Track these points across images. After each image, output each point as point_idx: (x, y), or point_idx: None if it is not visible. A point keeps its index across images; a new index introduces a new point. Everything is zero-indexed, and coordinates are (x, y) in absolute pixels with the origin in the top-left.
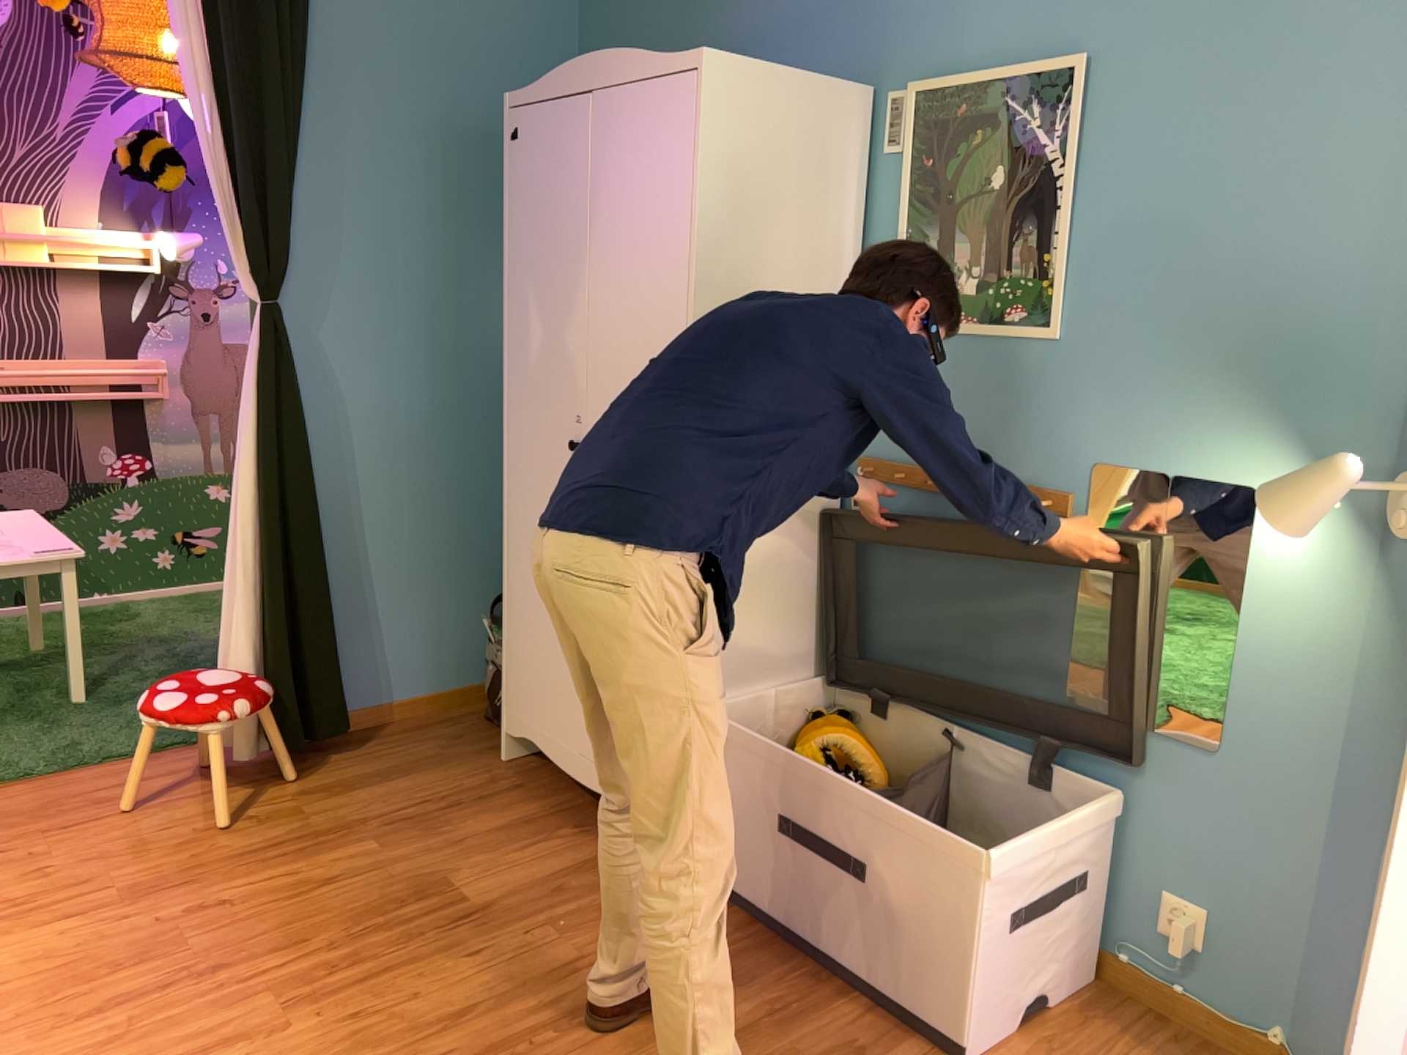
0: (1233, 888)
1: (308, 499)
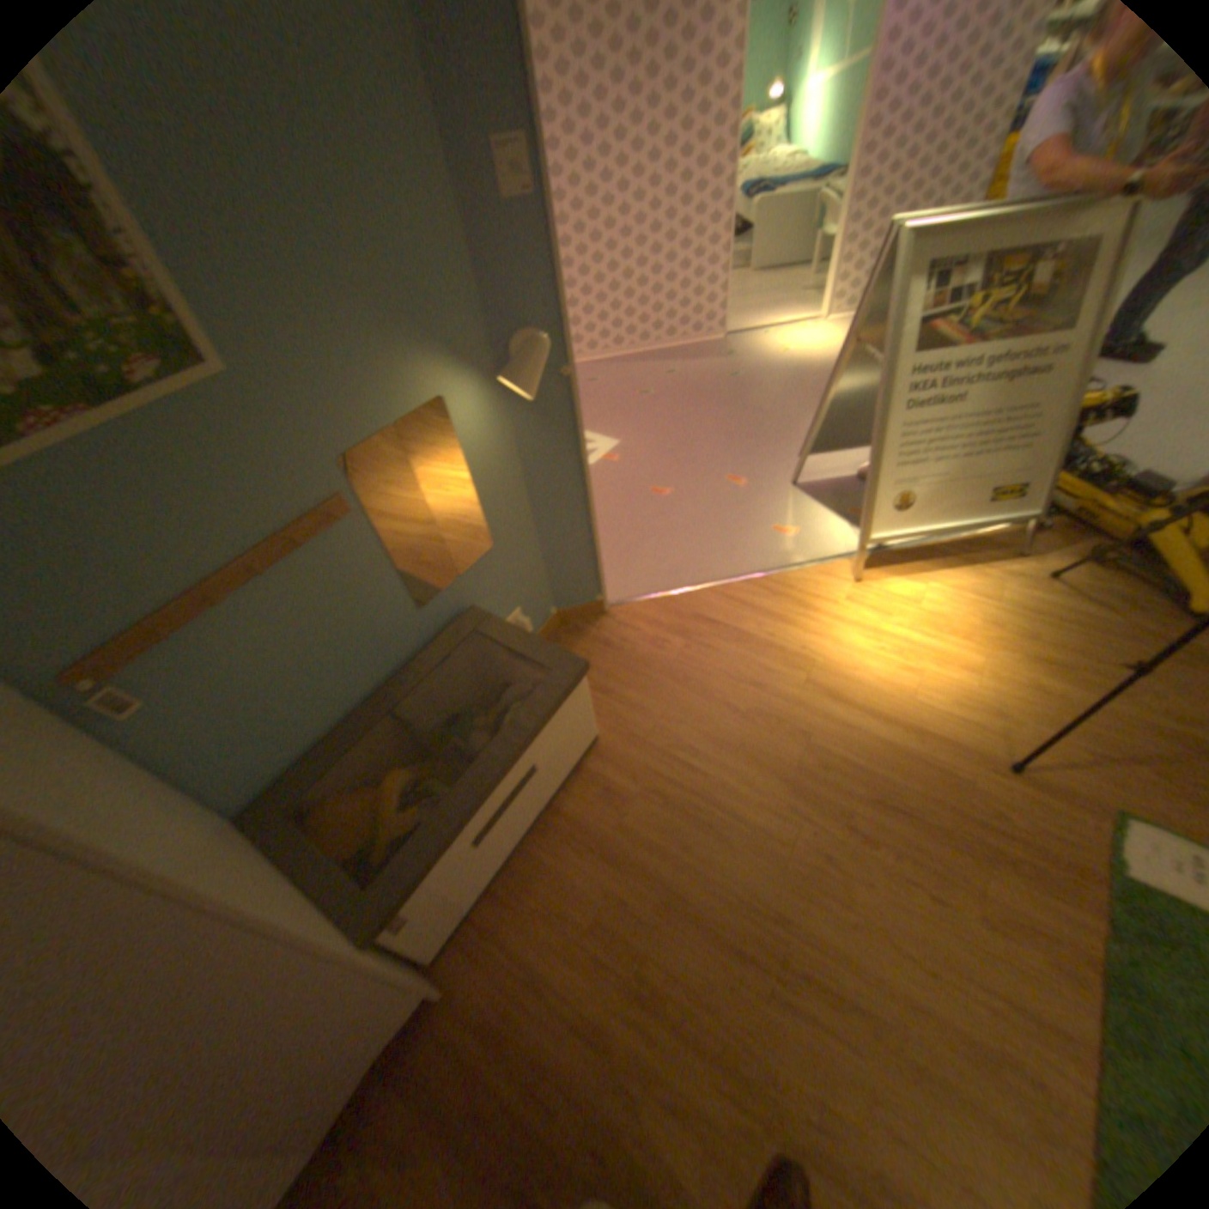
0: (520, 586)
1: None
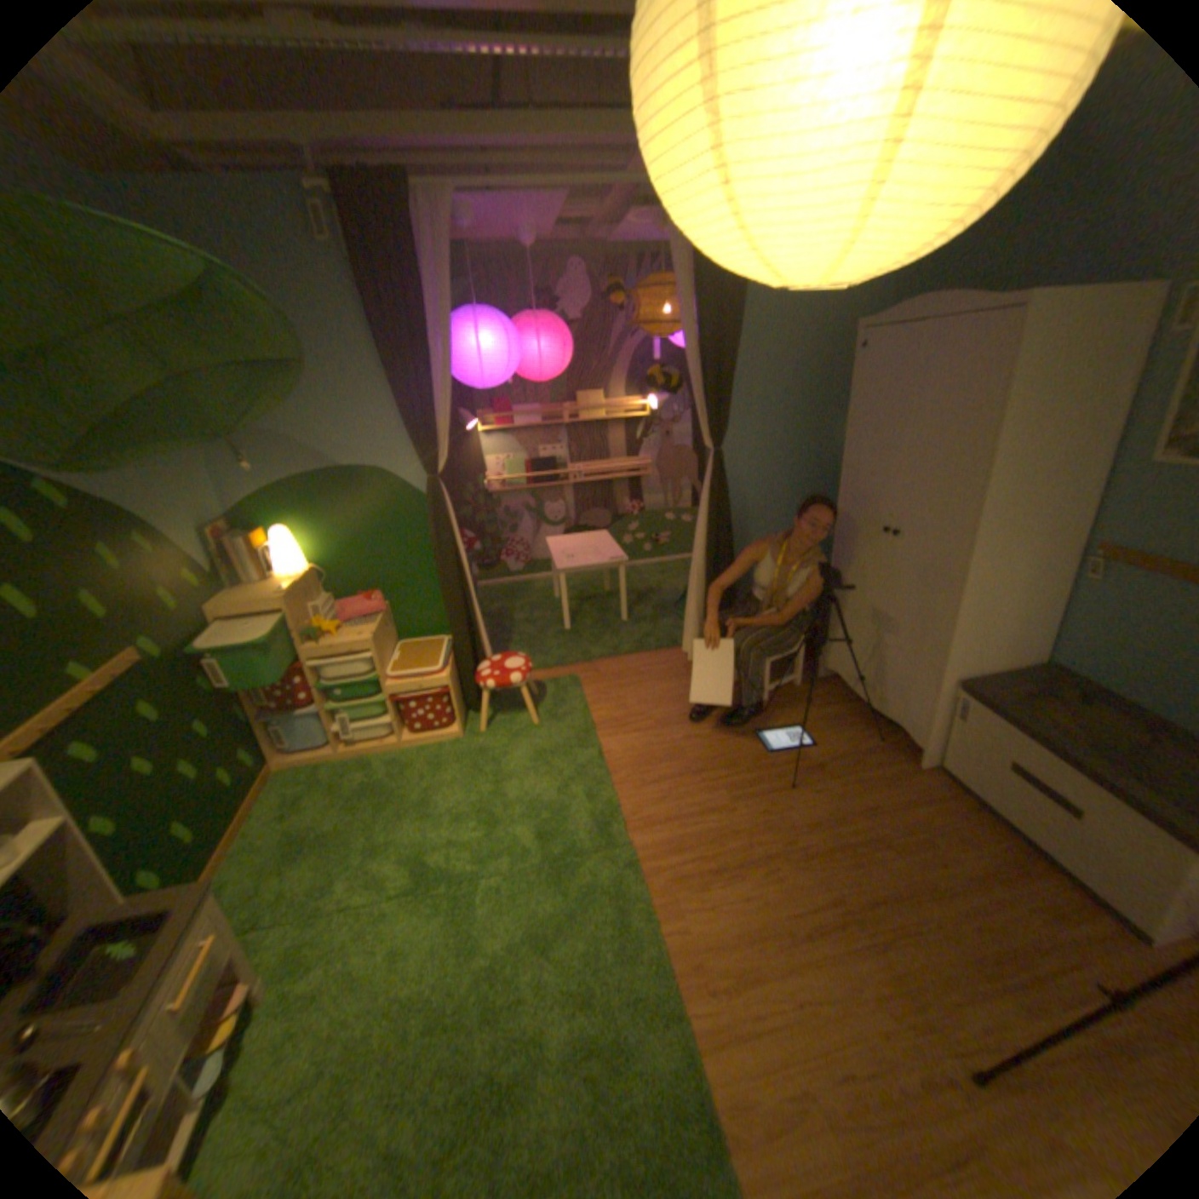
0: None
1: (728, 546)
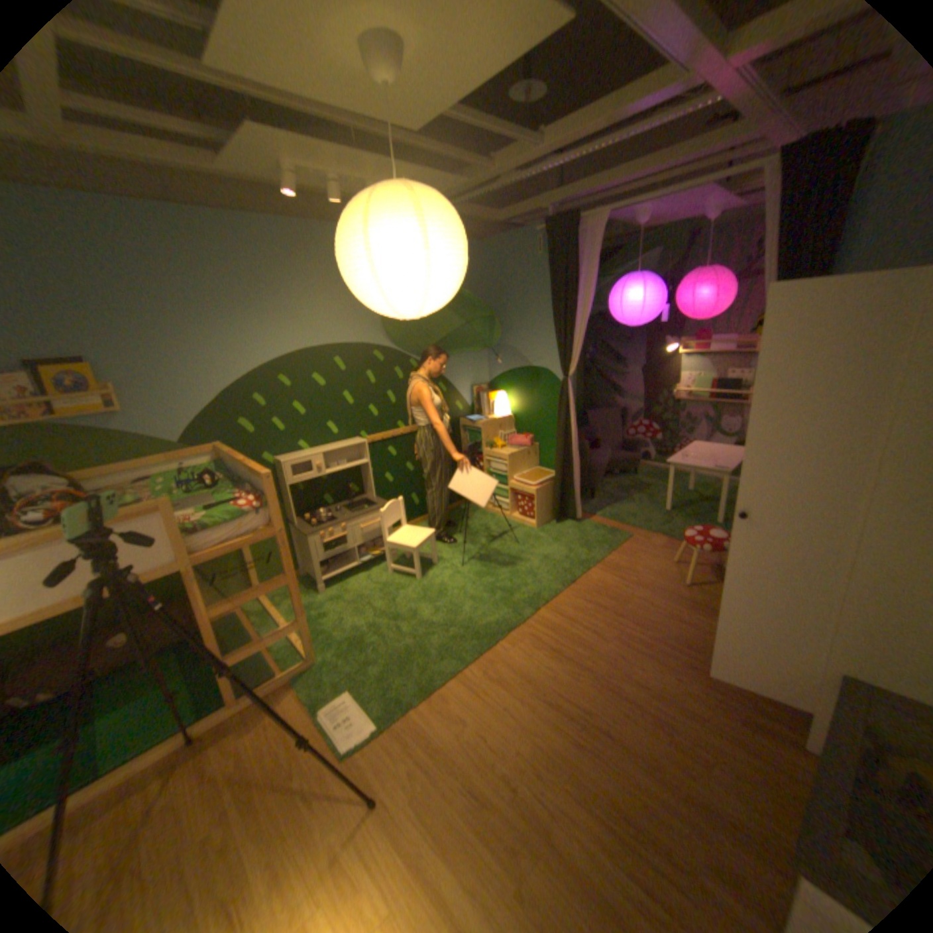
0: None
1: None
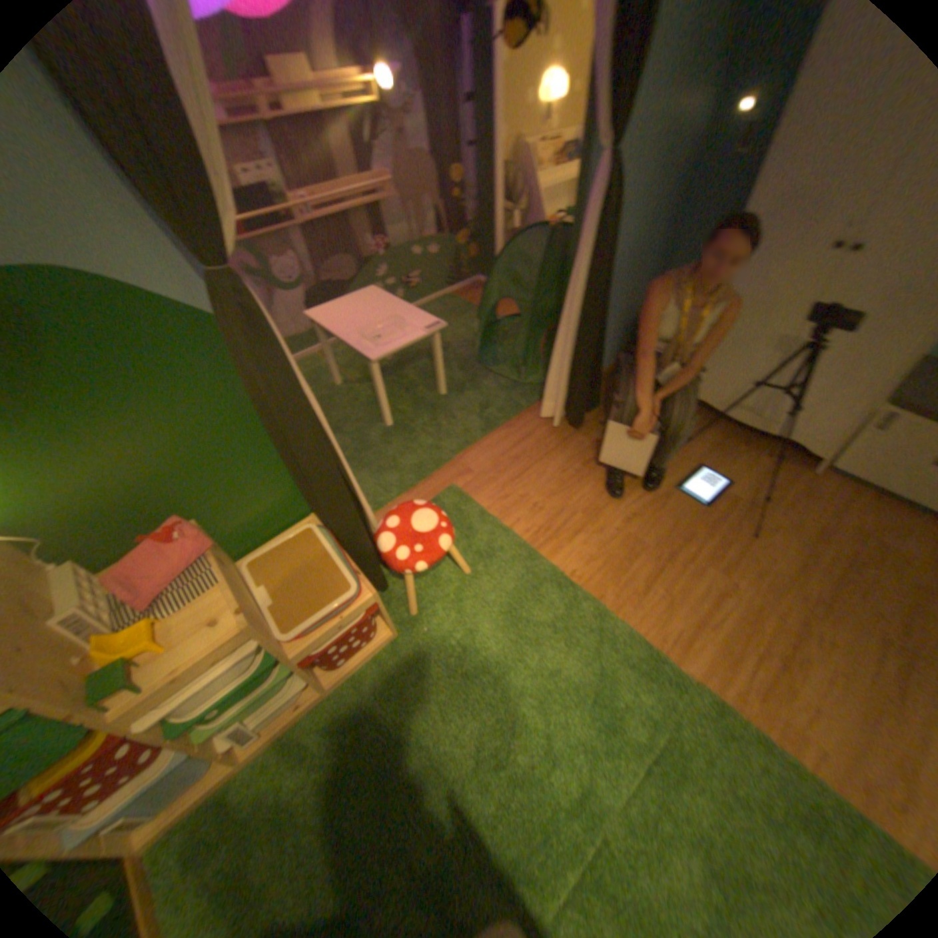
0: None
1: (608, 289)
